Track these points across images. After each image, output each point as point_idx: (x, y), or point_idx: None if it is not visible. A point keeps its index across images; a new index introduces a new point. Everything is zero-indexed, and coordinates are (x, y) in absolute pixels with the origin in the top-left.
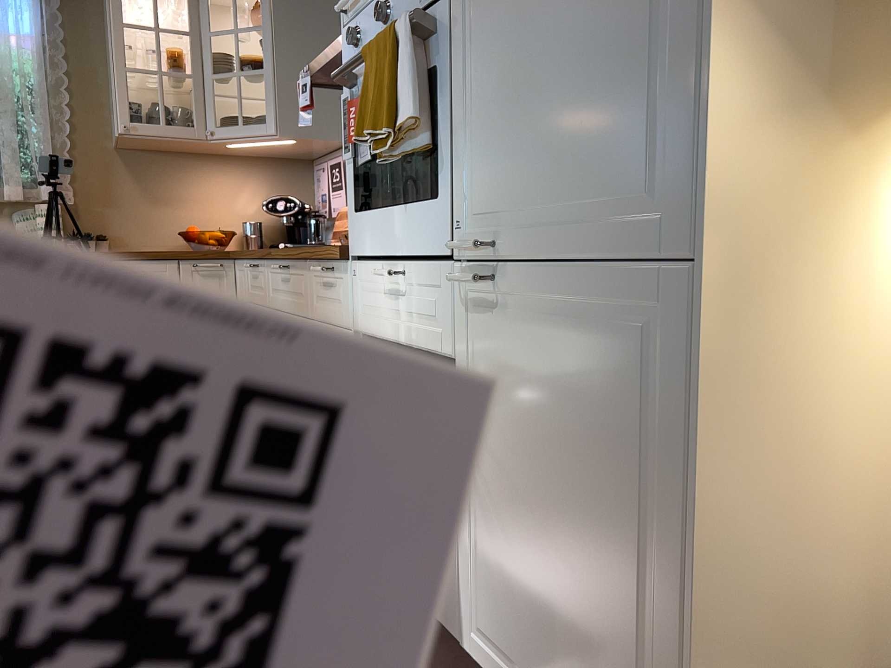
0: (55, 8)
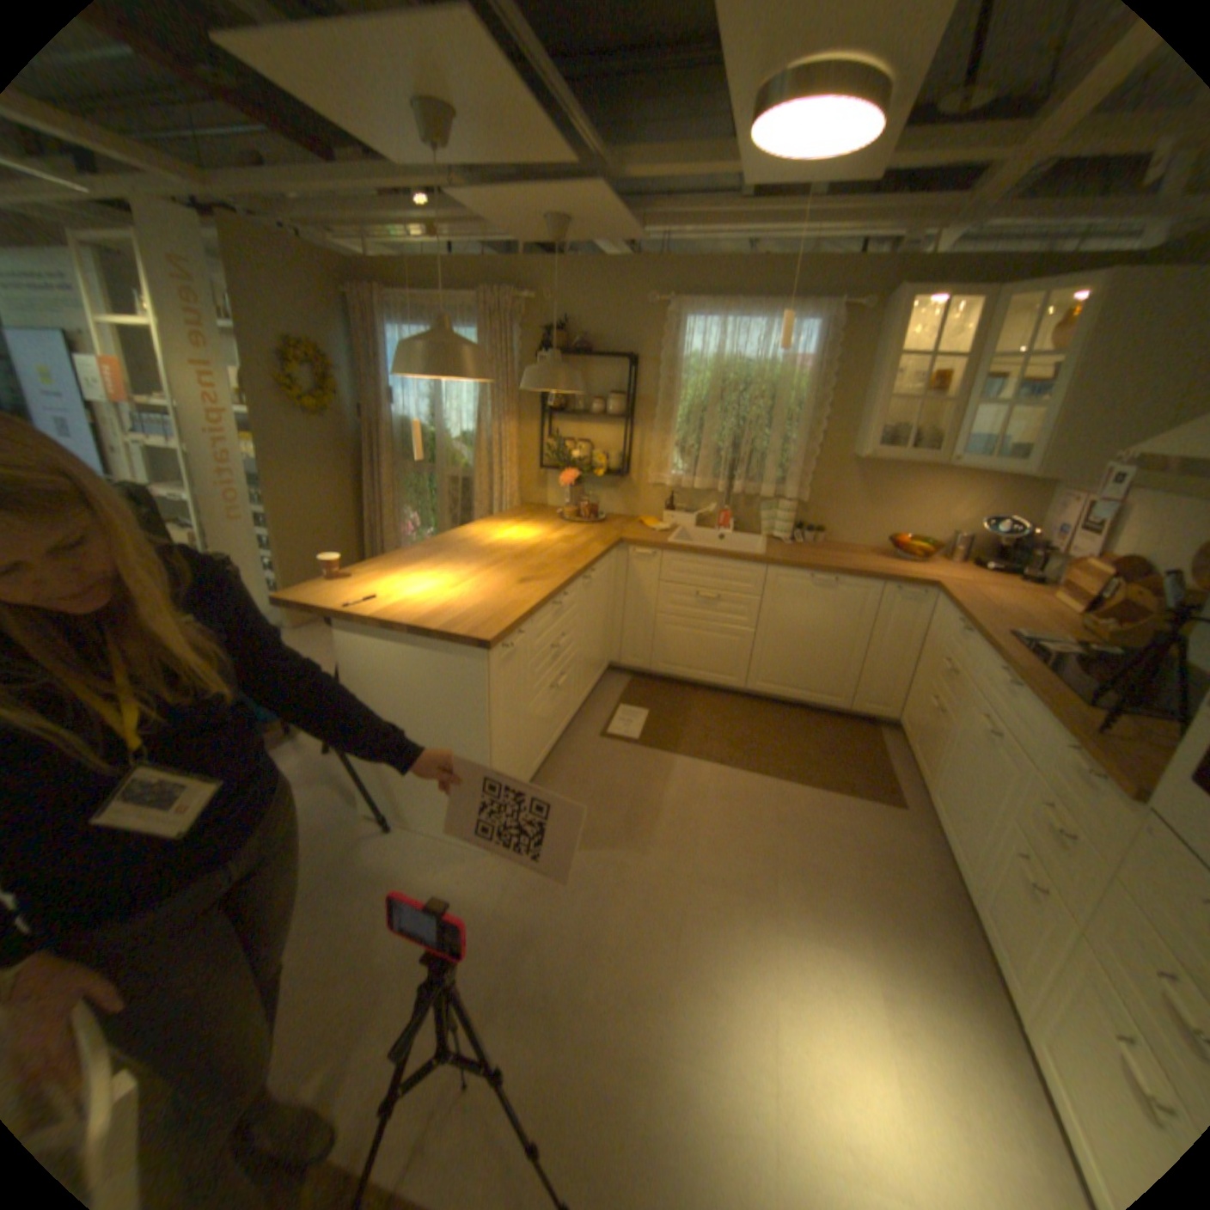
0: (840, 329)
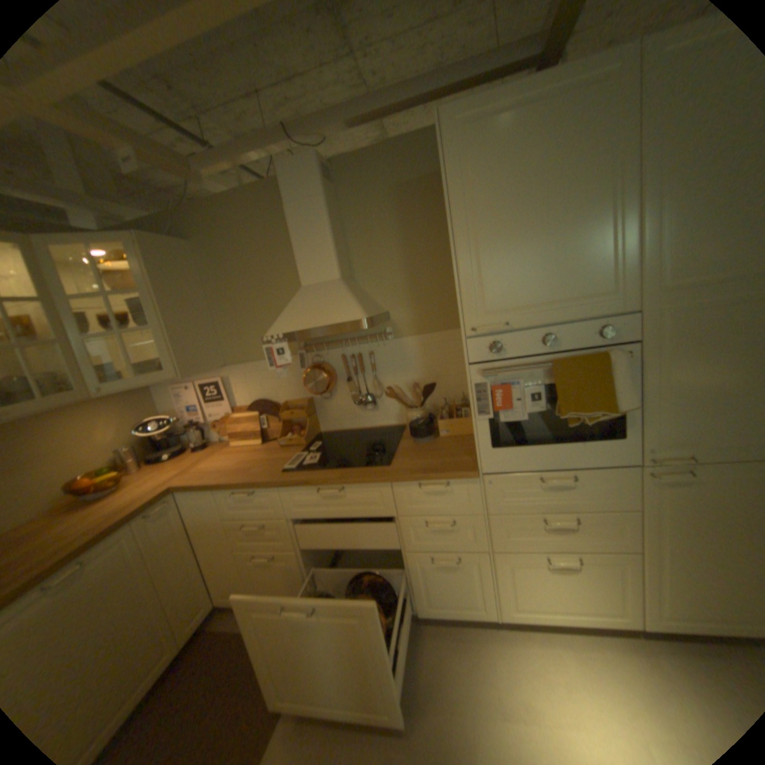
0: None
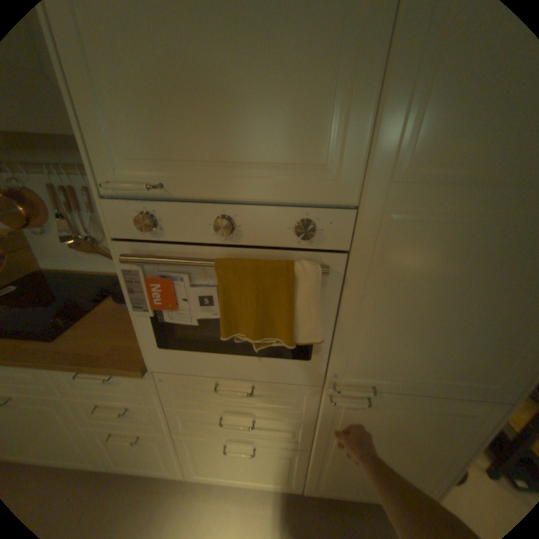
0: None
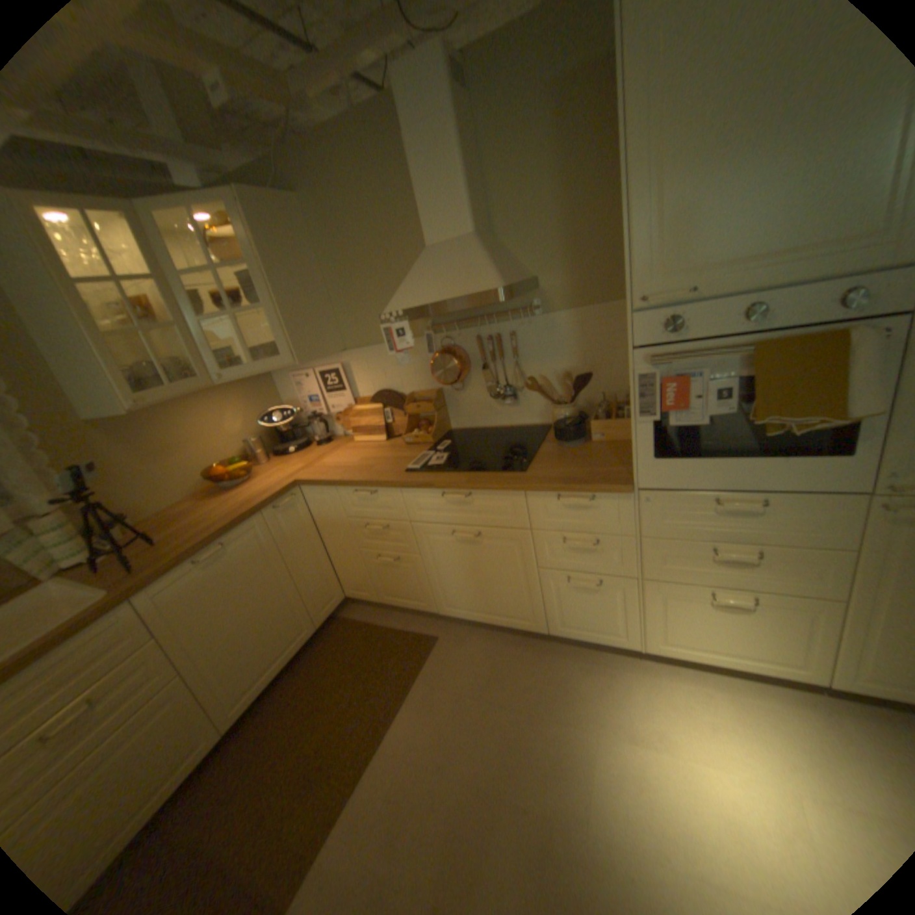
0: None
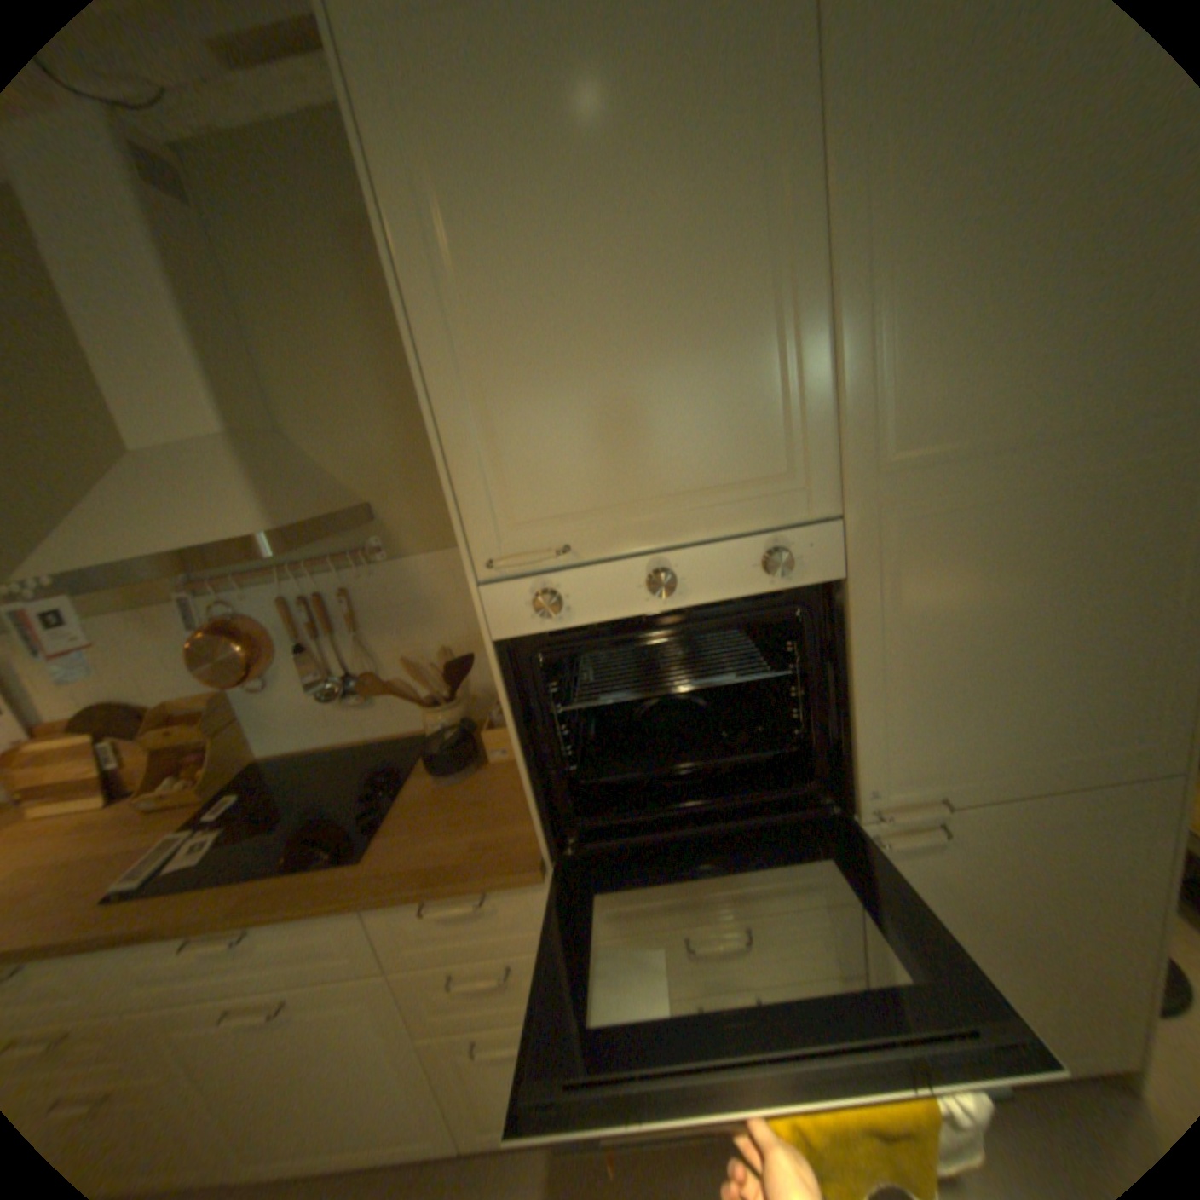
0: None
